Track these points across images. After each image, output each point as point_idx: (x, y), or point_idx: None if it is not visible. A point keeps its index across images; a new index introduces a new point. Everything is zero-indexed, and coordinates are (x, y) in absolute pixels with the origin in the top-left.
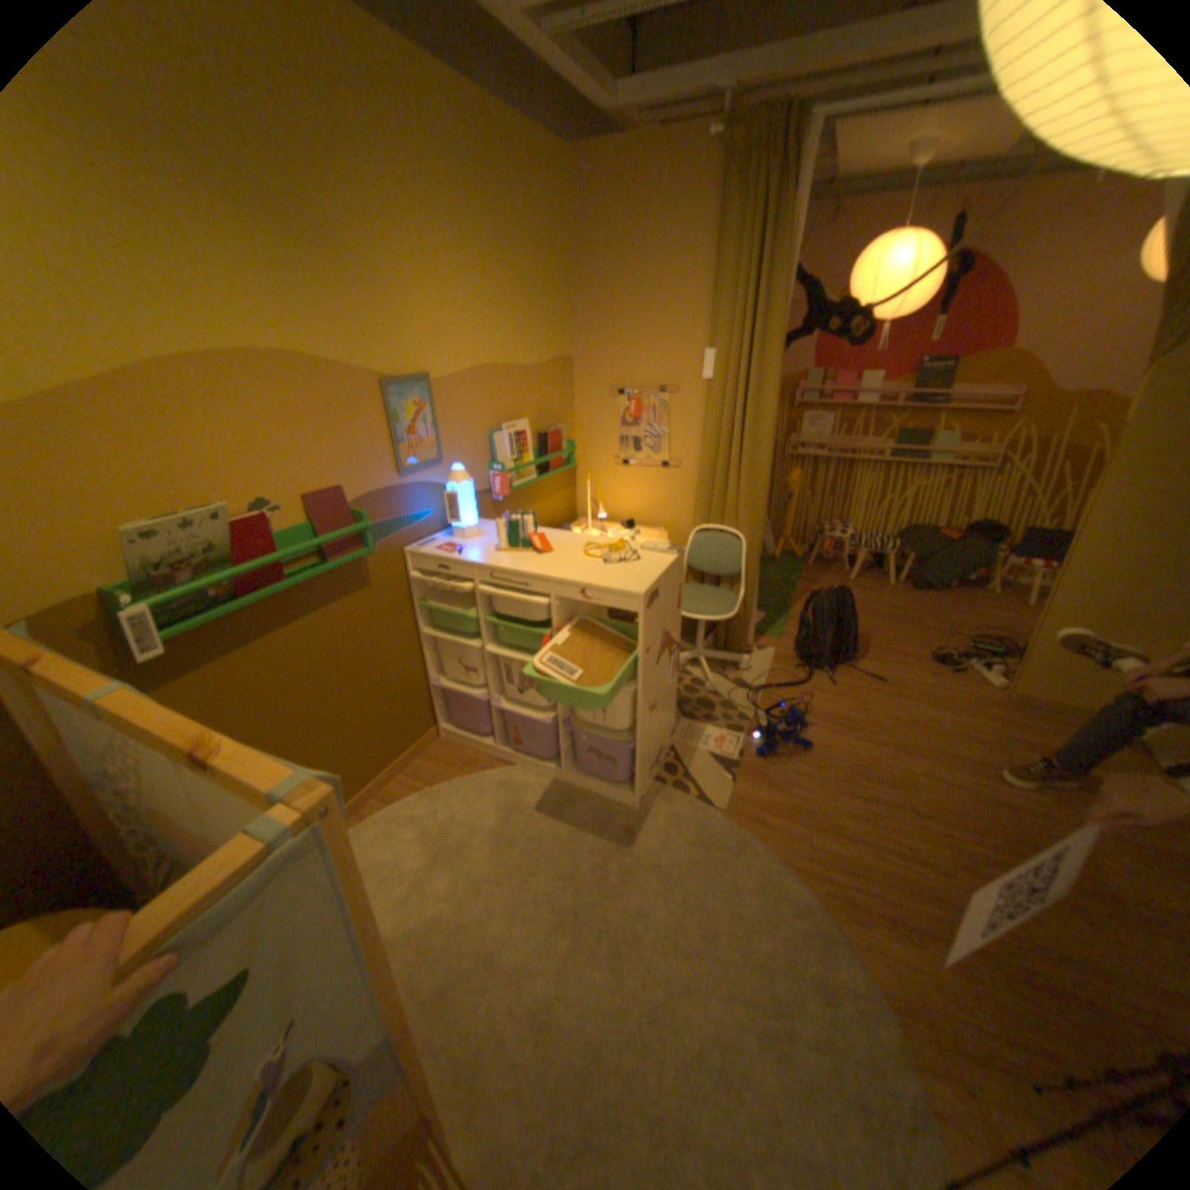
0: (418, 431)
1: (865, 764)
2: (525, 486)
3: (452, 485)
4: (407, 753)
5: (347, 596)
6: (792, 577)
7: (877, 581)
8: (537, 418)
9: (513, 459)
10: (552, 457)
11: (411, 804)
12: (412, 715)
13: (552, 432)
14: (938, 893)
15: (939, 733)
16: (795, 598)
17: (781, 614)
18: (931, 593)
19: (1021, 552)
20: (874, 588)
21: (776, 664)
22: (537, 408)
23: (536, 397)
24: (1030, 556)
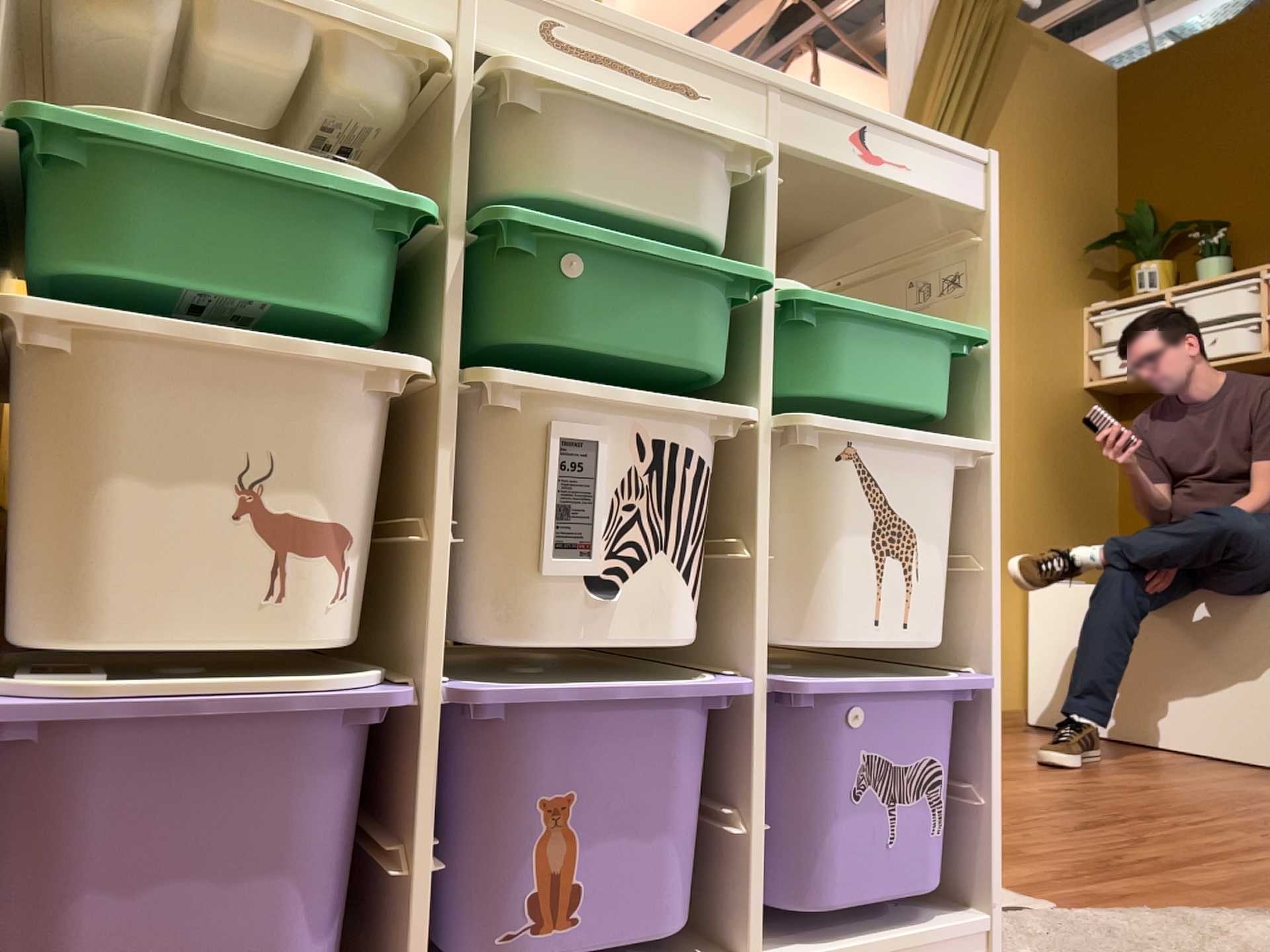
0: None
1: None
2: None
3: None
4: None
5: None
6: None
7: None
8: None
9: None
10: None
11: None
12: None
13: None
14: None
15: None
16: None
17: None
18: None
19: None
20: None
21: None
22: None
23: None
24: None
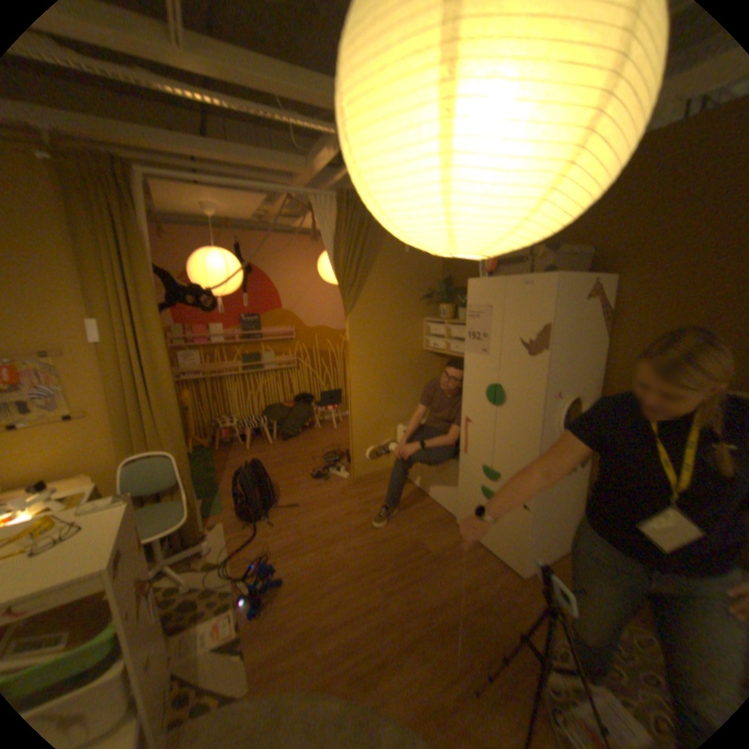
0: None
1: (315, 569)
2: None
3: None
4: None
5: None
6: (209, 464)
7: (263, 445)
8: None
9: None
10: None
11: None
12: None
13: None
14: (388, 623)
15: (338, 522)
16: (218, 479)
17: (214, 495)
18: (292, 441)
19: (322, 406)
20: (263, 450)
21: (229, 536)
22: None
23: None
24: (326, 406)
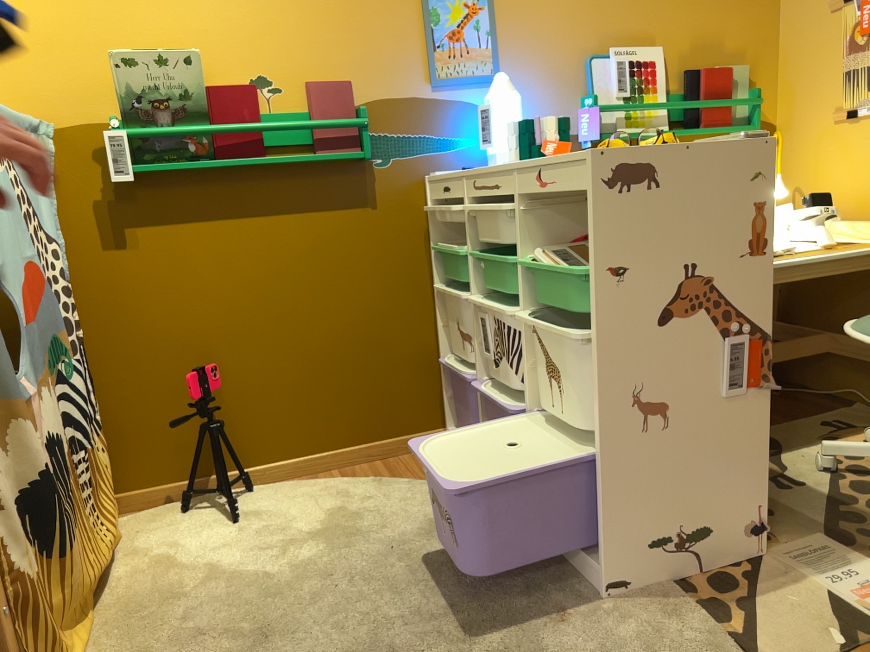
0: (467, 38)
1: None
2: (638, 134)
3: (489, 98)
4: (395, 438)
5: (343, 207)
6: None
7: None
8: (688, 51)
9: (622, 95)
10: (702, 103)
11: (357, 482)
12: (412, 393)
13: (710, 69)
14: None
15: None
16: None
17: None
18: None
19: None
20: None
21: None
22: (689, 36)
23: (689, 21)
24: None
